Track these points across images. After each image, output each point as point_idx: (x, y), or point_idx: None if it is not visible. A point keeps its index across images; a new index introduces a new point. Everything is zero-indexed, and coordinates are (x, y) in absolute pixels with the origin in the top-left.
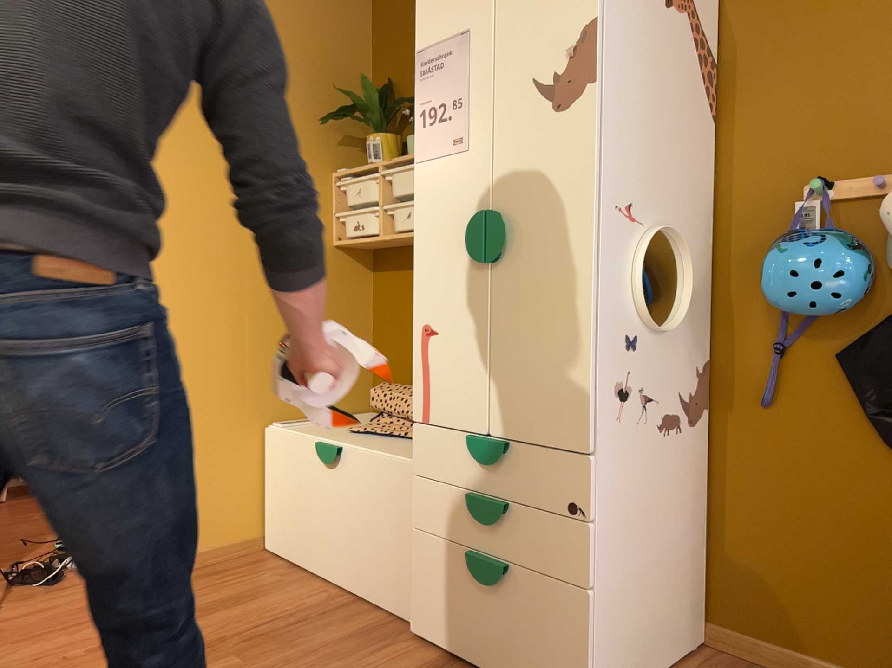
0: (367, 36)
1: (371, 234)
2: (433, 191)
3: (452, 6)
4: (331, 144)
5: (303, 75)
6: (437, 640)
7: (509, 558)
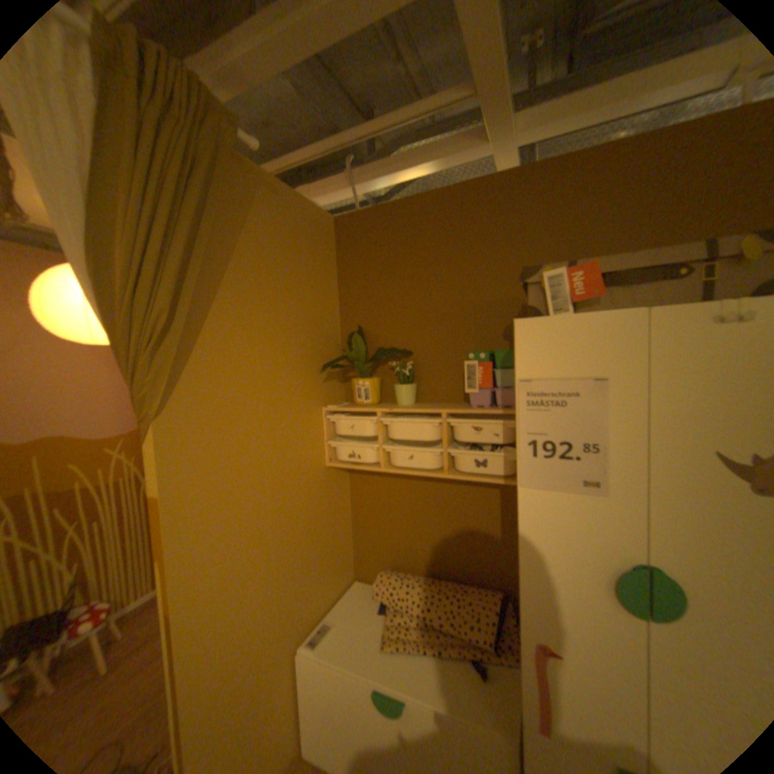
0: (335, 287)
1: (368, 462)
2: (551, 522)
3: (578, 345)
4: (320, 383)
5: (297, 330)
6: None
7: None
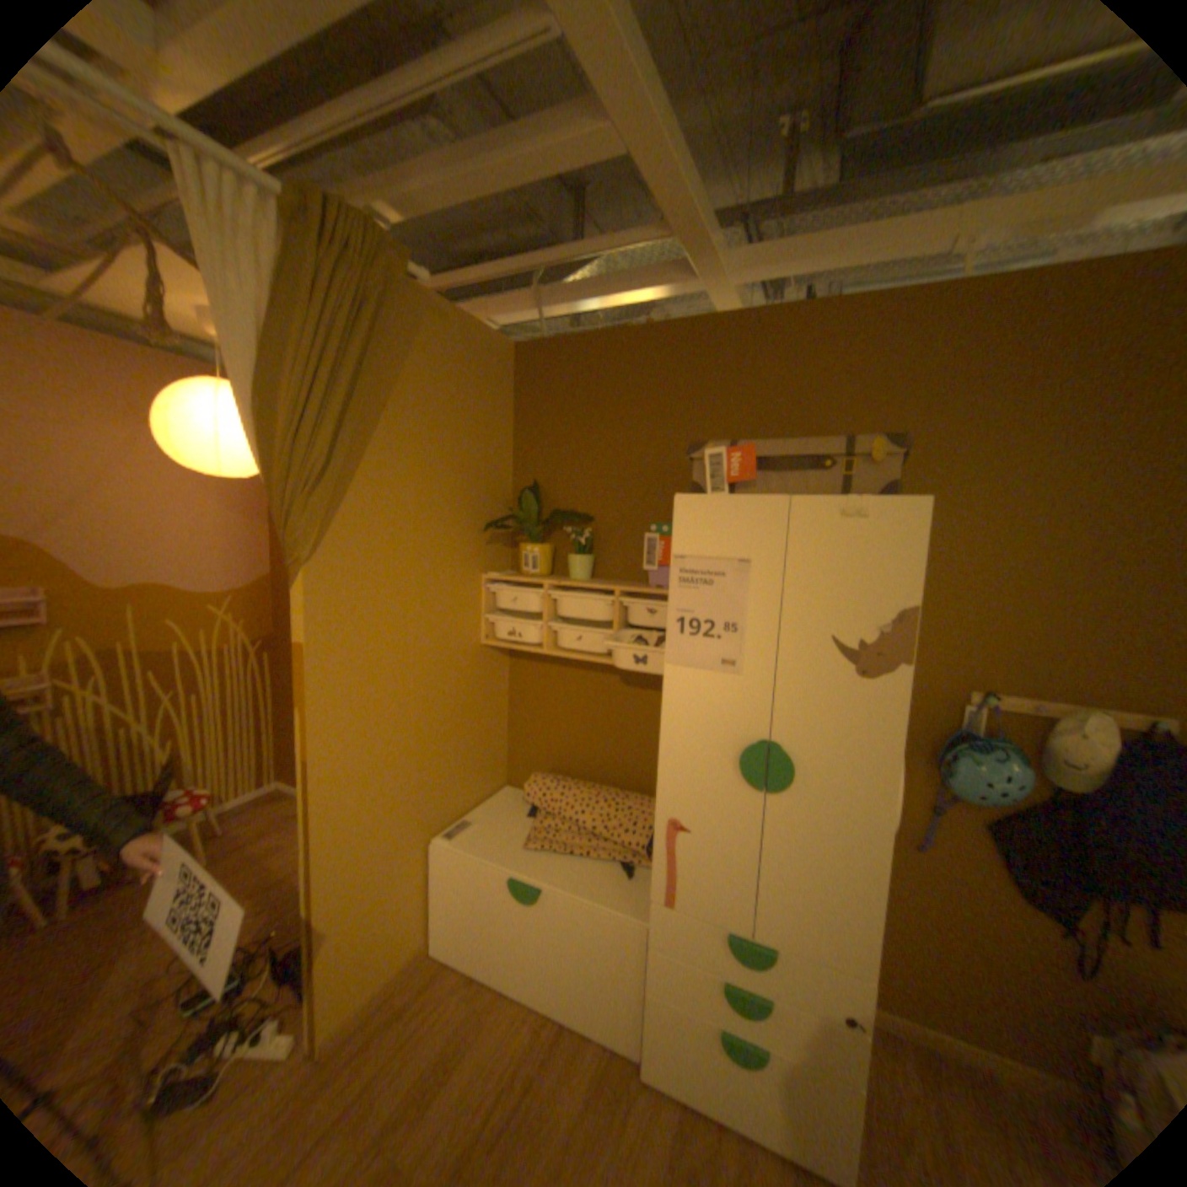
0: (509, 431)
1: (530, 643)
2: (689, 699)
3: (727, 526)
4: (480, 546)
5: (458, 481)
6: (676, 1094)
7: (771, 1047)
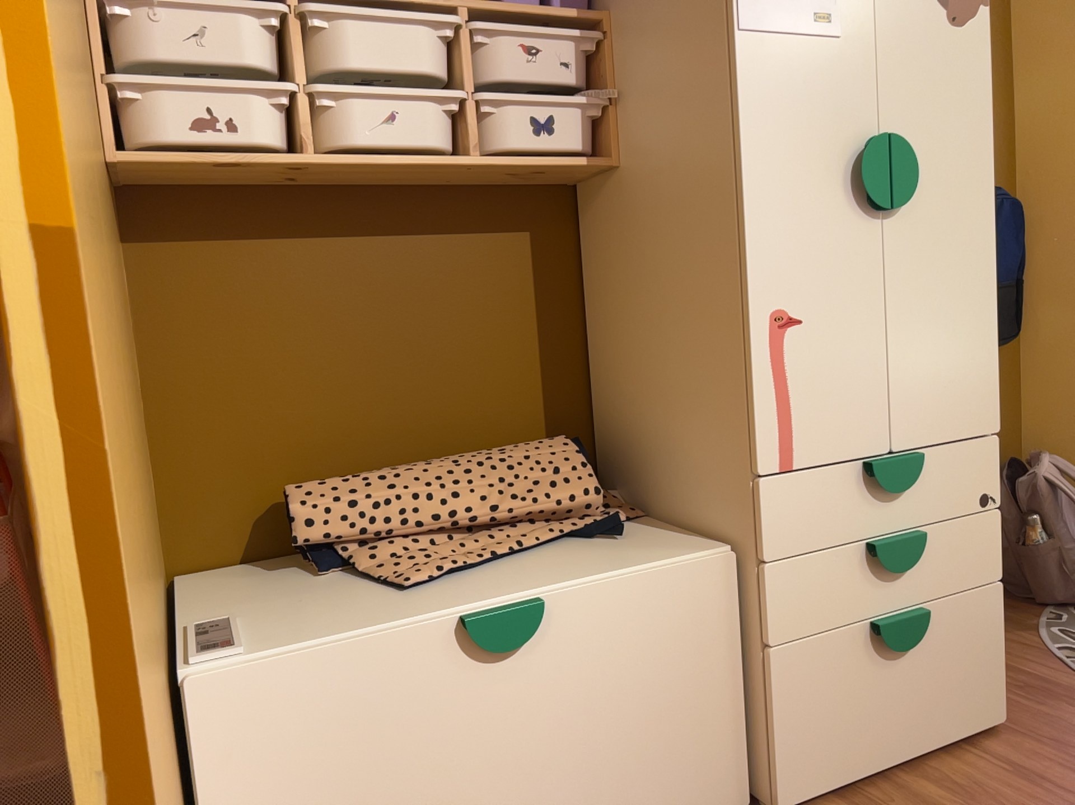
0: None
1: (259, 147)
2: (779, 88)
3: None
4: None
5: None
6: (829, 781)
7: (923, 596)
